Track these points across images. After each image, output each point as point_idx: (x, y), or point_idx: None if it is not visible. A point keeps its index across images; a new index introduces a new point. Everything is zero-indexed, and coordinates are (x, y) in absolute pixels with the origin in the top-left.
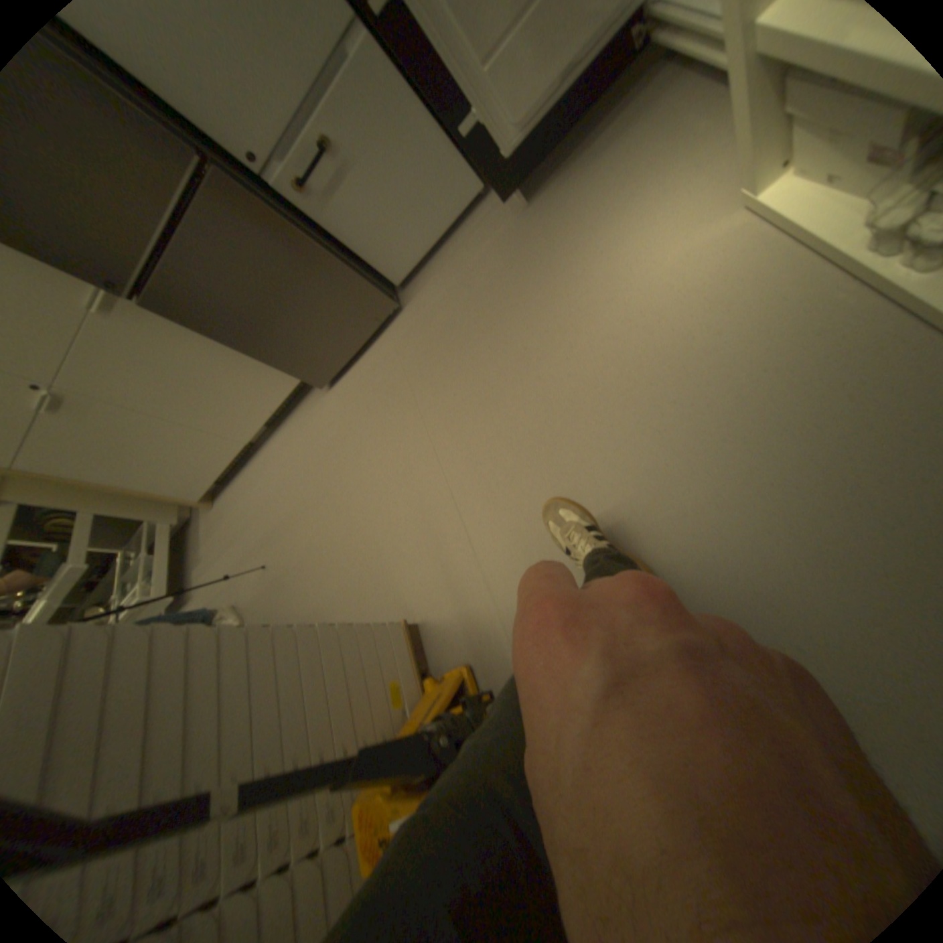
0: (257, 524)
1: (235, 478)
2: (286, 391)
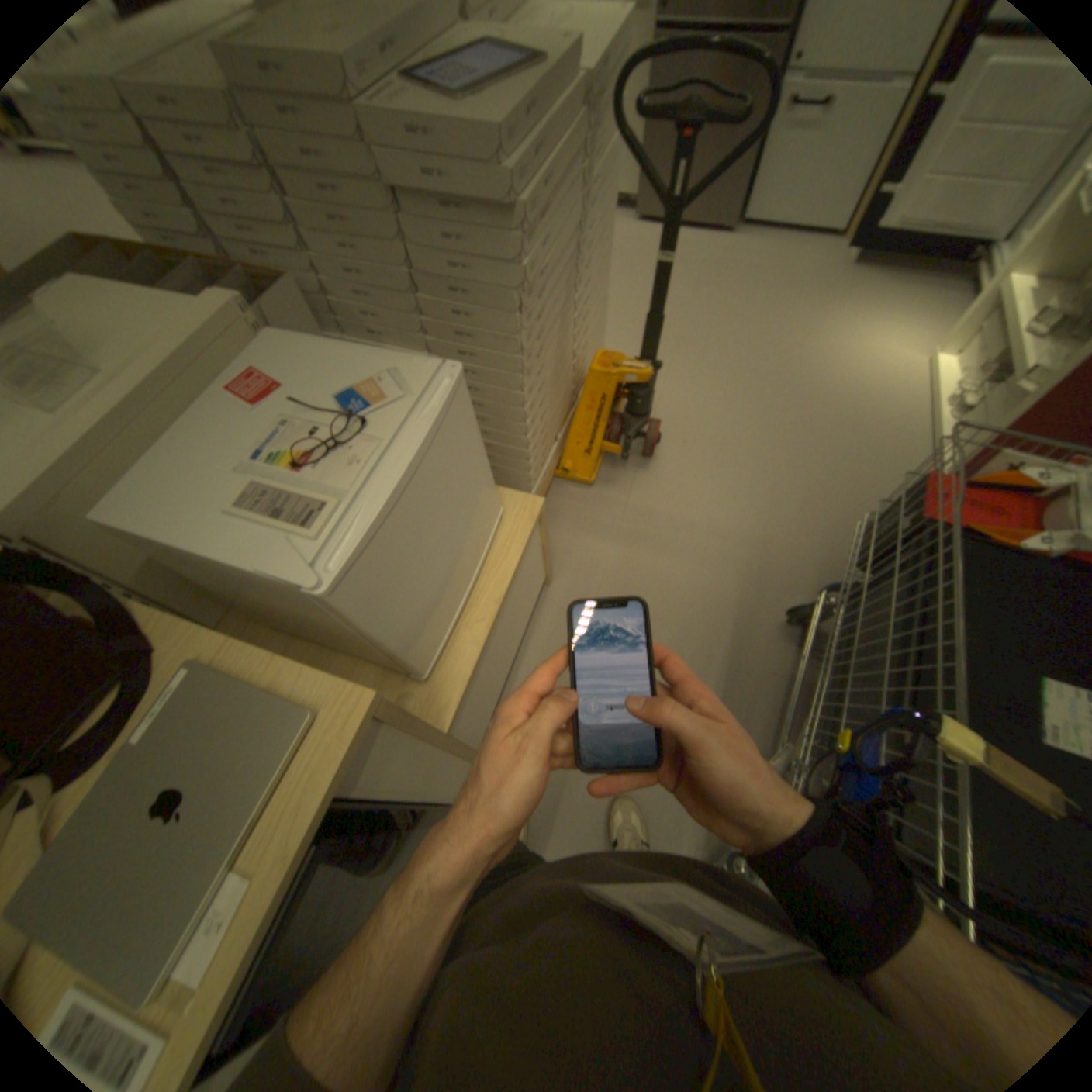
0: None
1: None
2: None
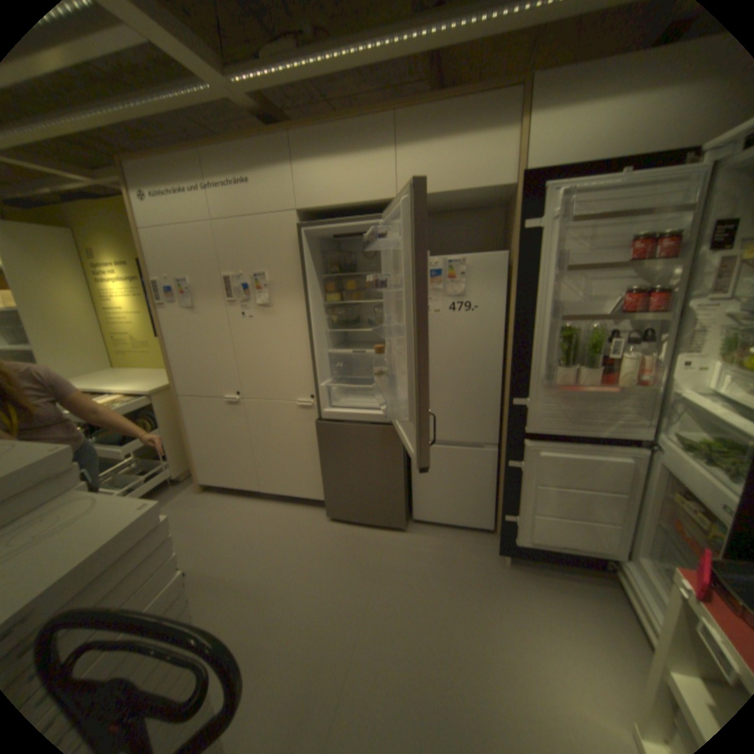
0: (208, 540)
1: (227, 495)
2: (309, 496)
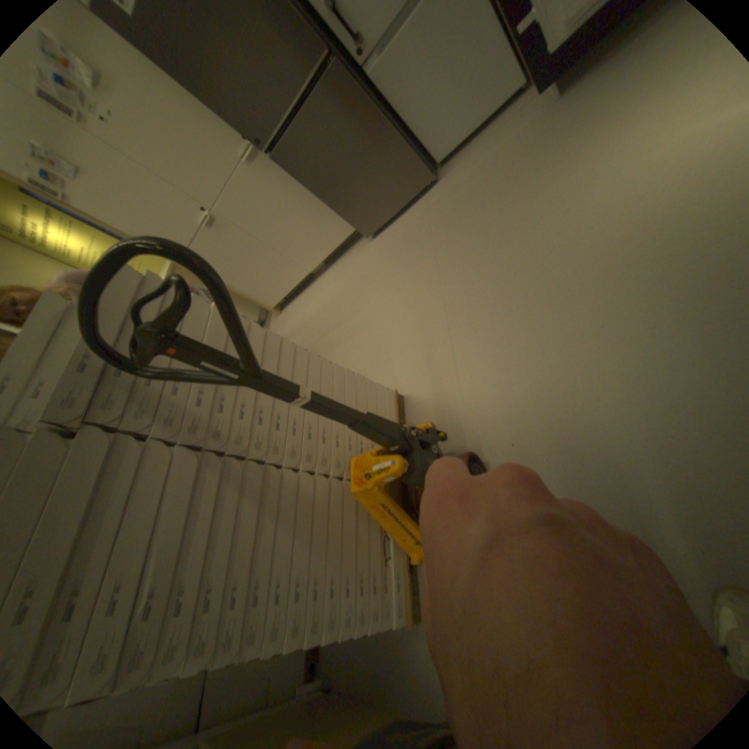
0: (307, 327)
1: (297, 297)
2: (343, 237)
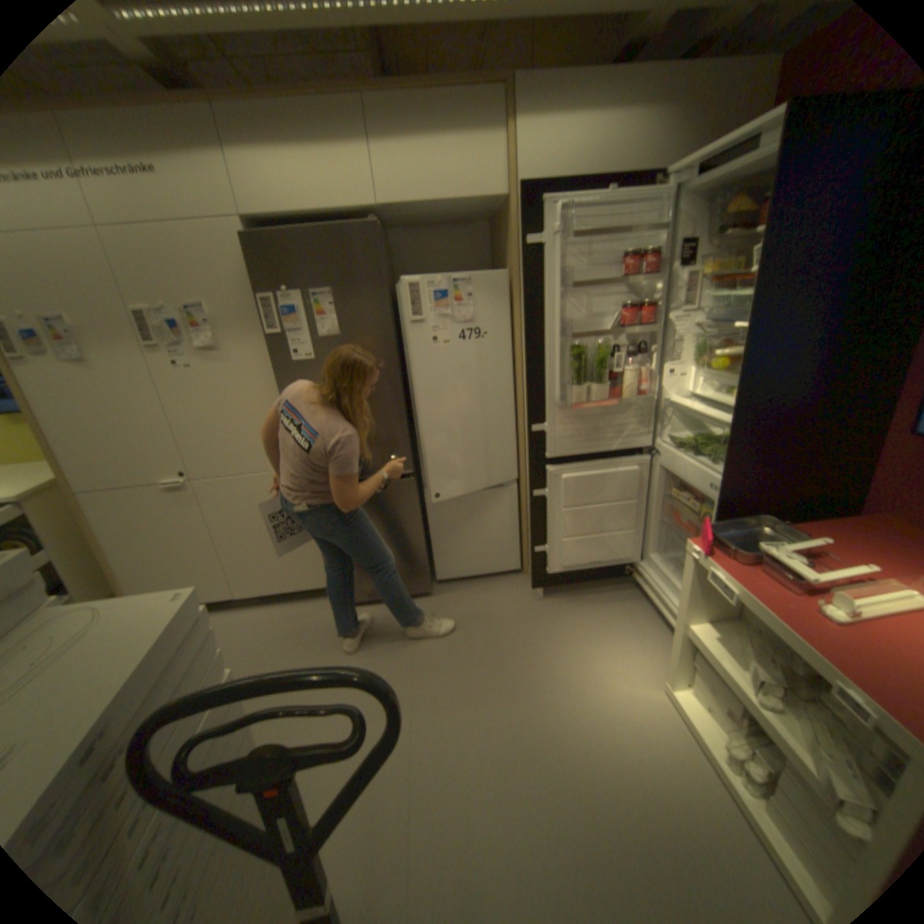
0: None
1: None
2: (306, 587)
